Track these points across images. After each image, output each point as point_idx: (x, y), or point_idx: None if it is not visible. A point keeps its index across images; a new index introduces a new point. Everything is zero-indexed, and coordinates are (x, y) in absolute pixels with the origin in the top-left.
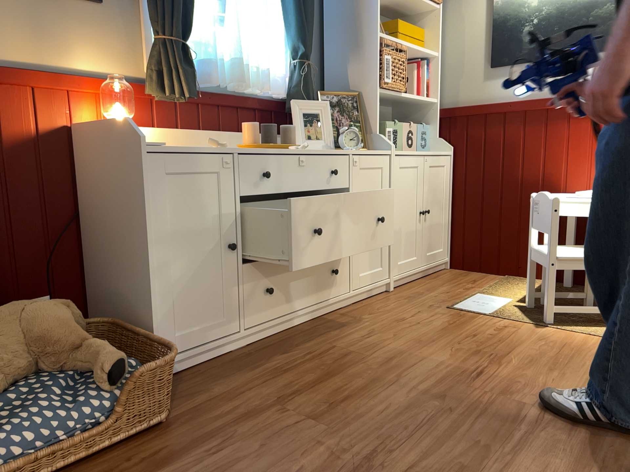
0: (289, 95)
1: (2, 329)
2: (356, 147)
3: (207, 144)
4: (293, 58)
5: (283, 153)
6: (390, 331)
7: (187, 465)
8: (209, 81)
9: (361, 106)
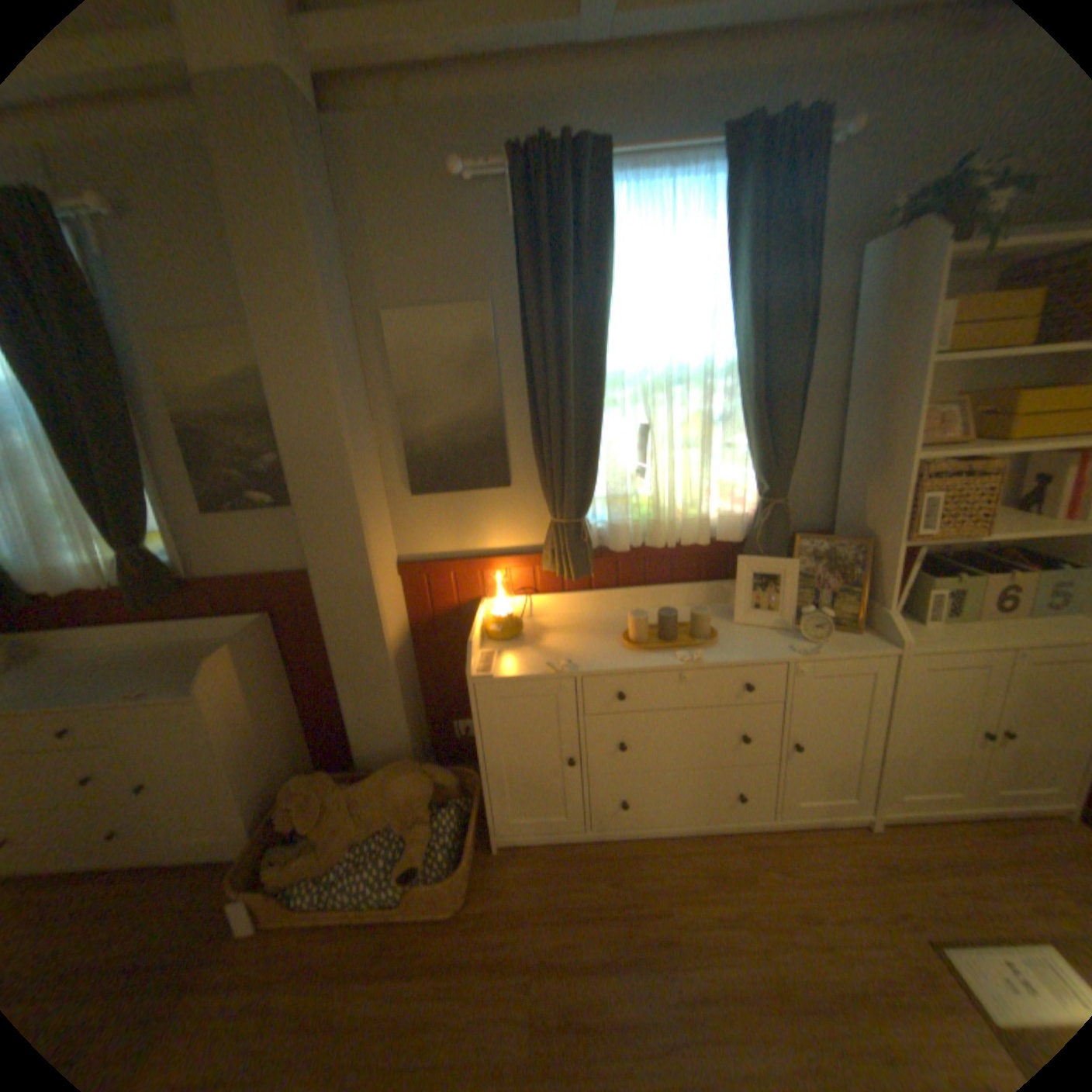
0: (749, 538)
1: (374, 795)
2: (823, 639)
3: (550, 663)
4: (758, 491)
5: (655, 670)
6: (770, 936)
7: (417, 992)
8: (615, 547)
9: (876, 559)
